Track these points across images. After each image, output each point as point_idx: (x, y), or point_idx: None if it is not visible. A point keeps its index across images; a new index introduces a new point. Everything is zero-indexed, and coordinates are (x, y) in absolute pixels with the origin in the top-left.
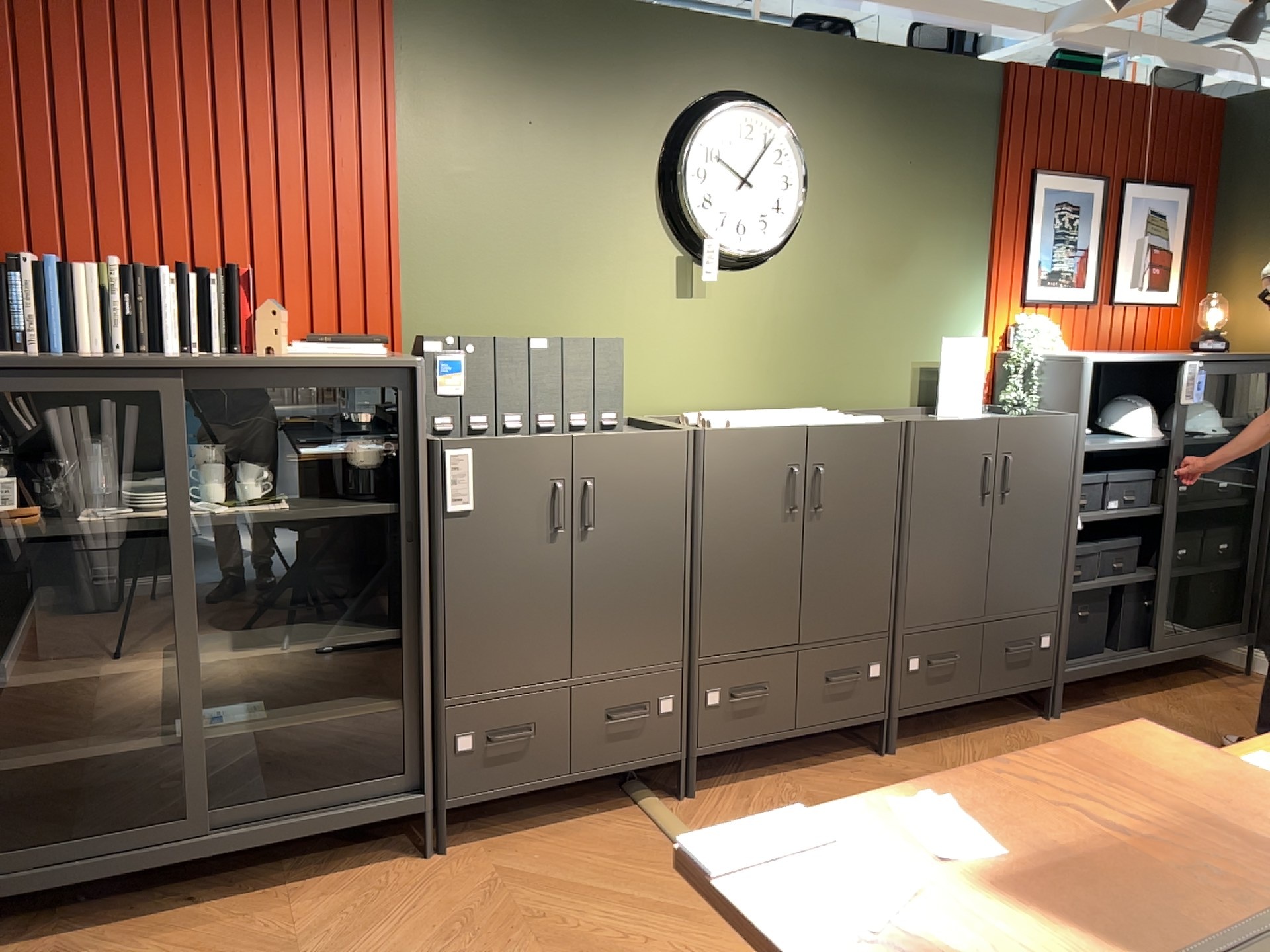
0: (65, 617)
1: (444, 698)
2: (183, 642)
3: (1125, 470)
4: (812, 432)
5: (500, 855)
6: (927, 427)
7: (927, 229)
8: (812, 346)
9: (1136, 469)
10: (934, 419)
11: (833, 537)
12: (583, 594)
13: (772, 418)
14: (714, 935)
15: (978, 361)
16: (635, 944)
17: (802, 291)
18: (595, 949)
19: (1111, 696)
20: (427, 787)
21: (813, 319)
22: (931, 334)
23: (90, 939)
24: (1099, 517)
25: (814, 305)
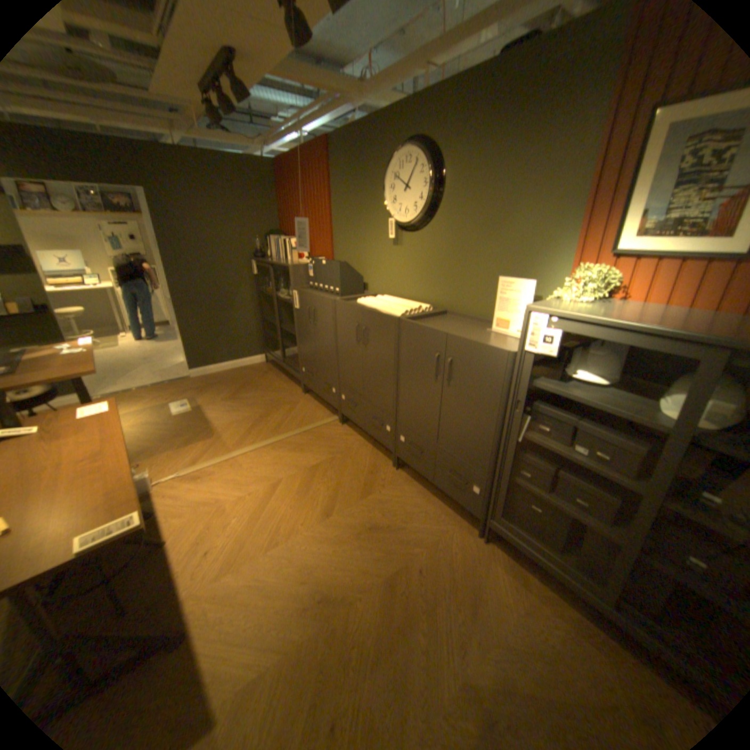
0: (277, 312)
1: (300, 356)
2: (286, 323)
3: (621, 432)
4: (363, 311)
5: (305, 401)
6: (406, 324)
7: (525, 193)
8: (444, 273)
9: (635, 439)
10: (484, 329)
11: (371, 360)
12: (317, 343)
13: (376, 303)
14: (268, 434)
15: (525, 297)
16: (266, 423)
17: (441, 242)
18: (265, 418)
19: (560, 589)
20: (301, 376)
21: (445, 258)
22: (521, 273)
23: (274, 371)
24: (547, 446)
25: (446, 250)
